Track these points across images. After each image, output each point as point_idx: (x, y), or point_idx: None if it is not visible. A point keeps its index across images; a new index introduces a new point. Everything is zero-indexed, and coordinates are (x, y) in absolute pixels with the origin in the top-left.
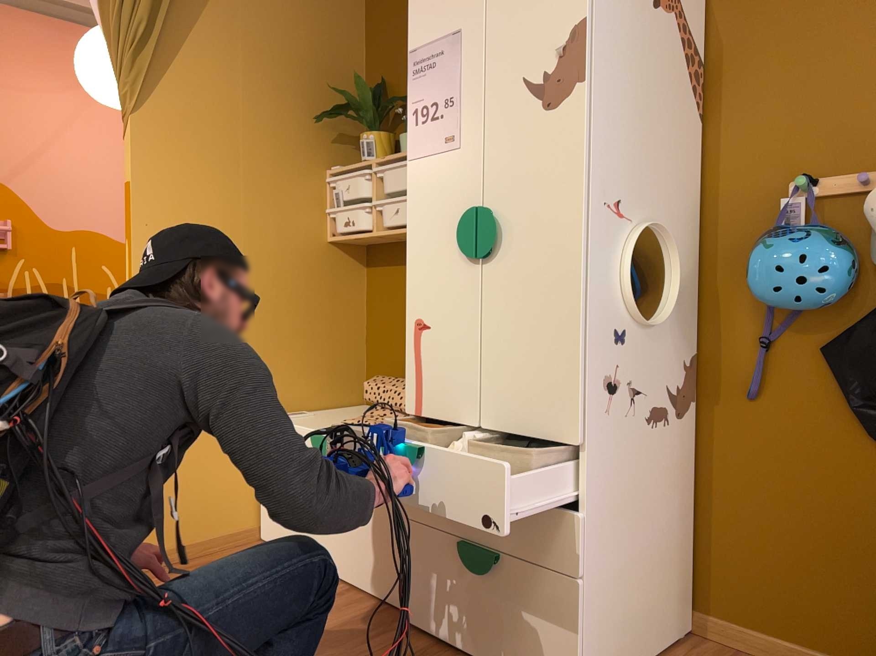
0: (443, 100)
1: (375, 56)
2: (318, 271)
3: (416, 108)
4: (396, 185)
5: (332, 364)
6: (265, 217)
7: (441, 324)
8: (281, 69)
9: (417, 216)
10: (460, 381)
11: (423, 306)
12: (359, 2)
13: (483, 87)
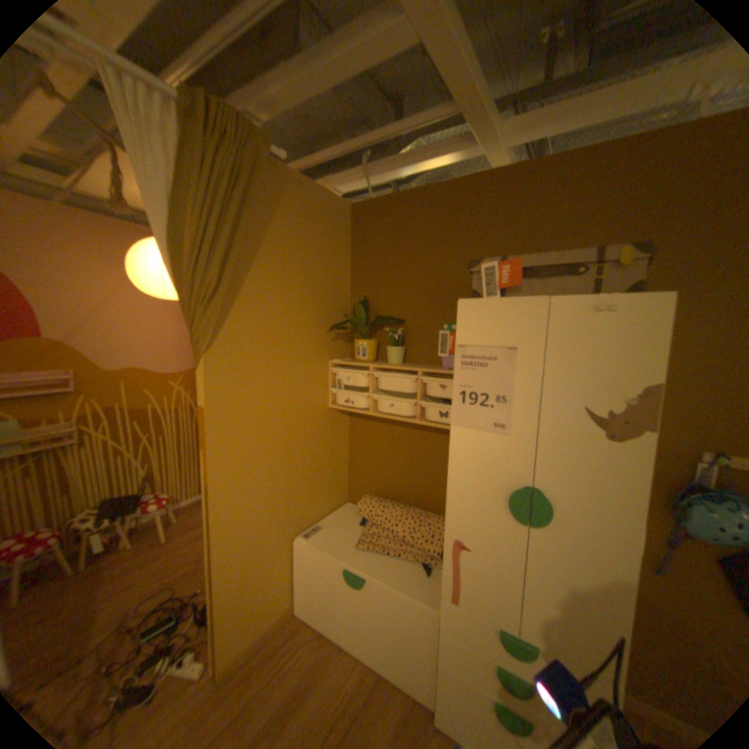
0: (494, 394)
1: (360, 279)
2: (326, 428)
3: (464, 391)
4: (392, 387)
5: (333, 484)
6: (296, 404)
7: (484, 553)
8: (304, 297)
9: (461, 469)
10: (502, 599)
11: (466, 534)
12: (348, 240)
13: (540, 399)
